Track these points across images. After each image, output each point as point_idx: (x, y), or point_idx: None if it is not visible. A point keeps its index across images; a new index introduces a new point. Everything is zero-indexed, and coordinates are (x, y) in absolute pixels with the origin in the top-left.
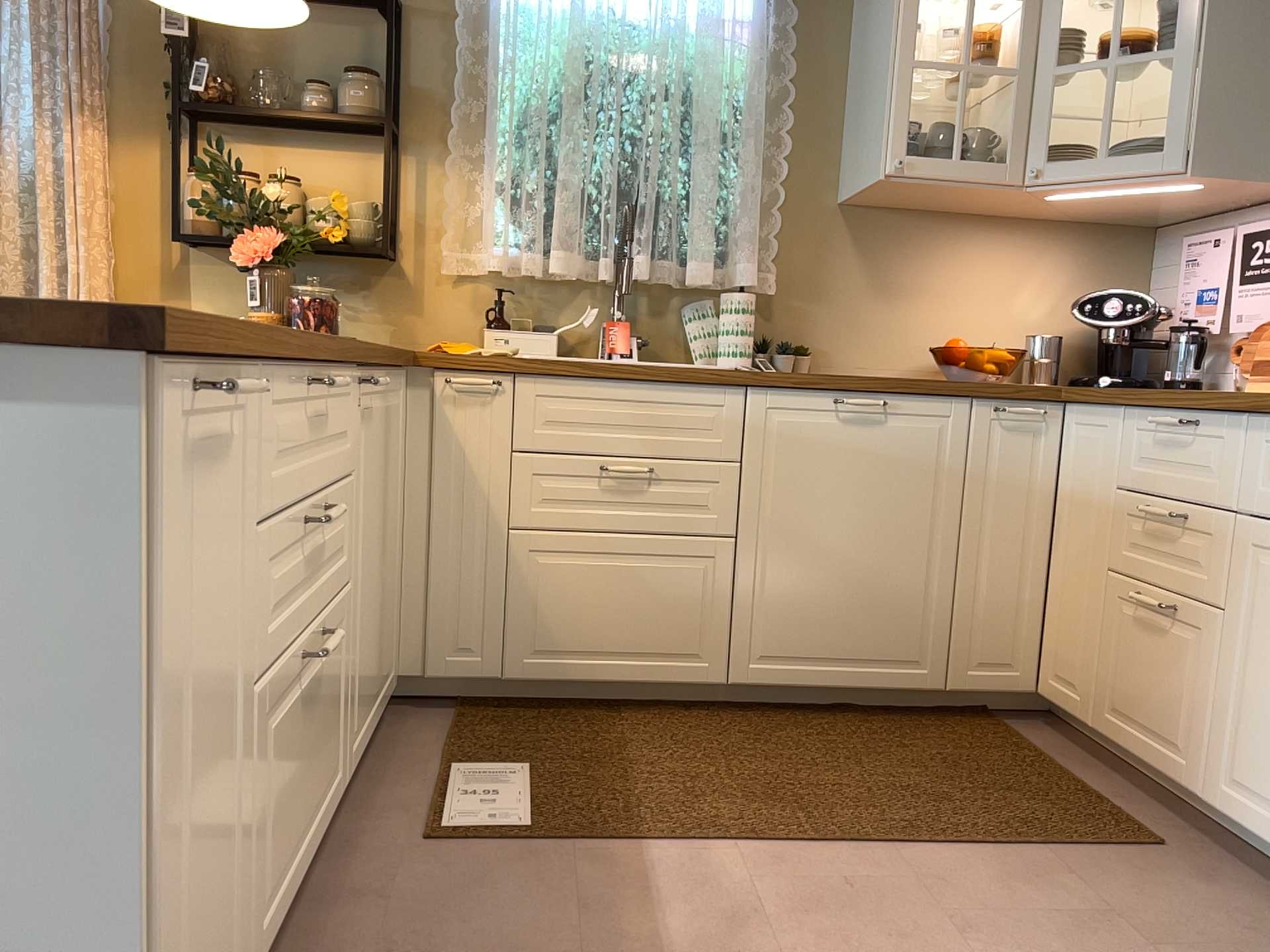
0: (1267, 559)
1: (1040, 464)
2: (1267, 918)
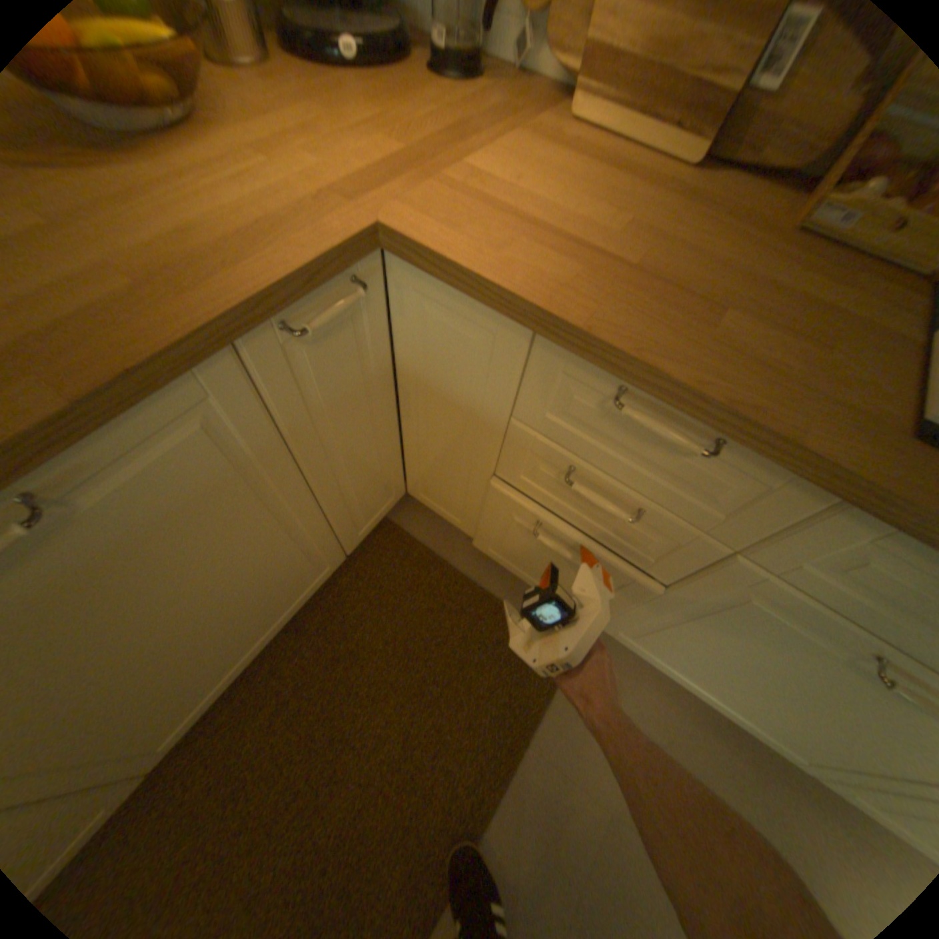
0: (767, 603)
1: (370, 350)
2: (657, 704)
